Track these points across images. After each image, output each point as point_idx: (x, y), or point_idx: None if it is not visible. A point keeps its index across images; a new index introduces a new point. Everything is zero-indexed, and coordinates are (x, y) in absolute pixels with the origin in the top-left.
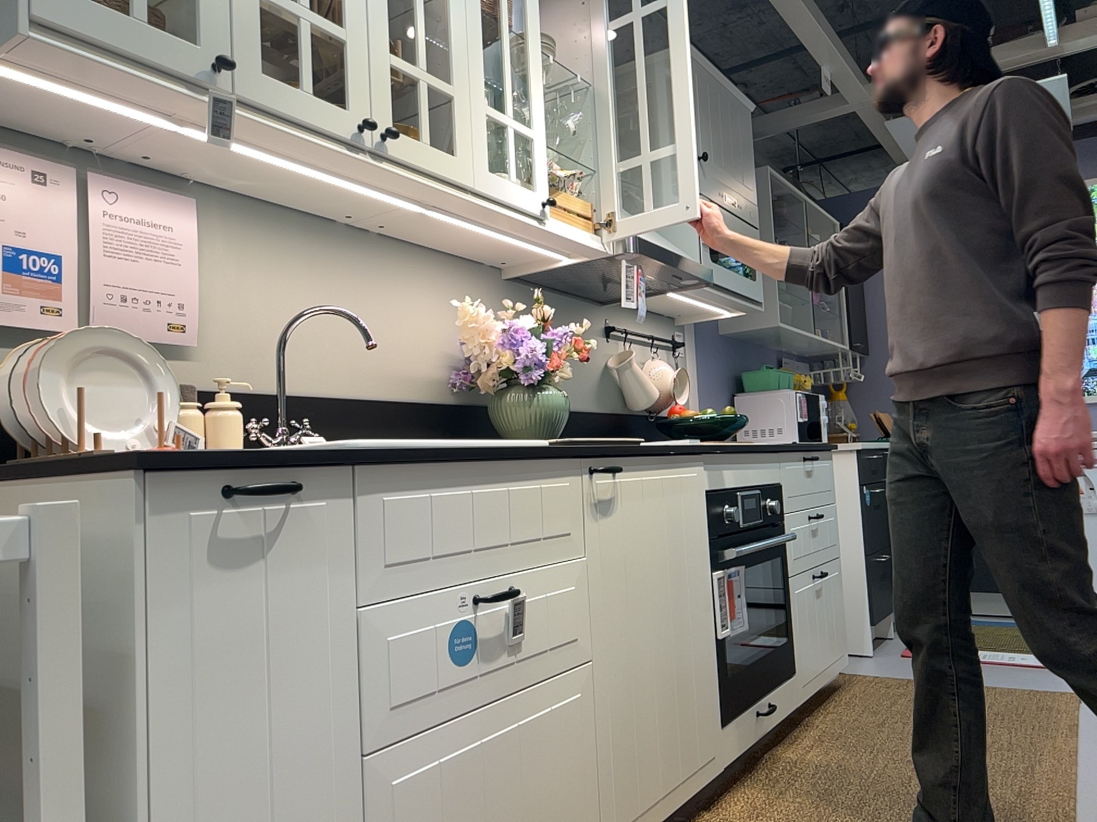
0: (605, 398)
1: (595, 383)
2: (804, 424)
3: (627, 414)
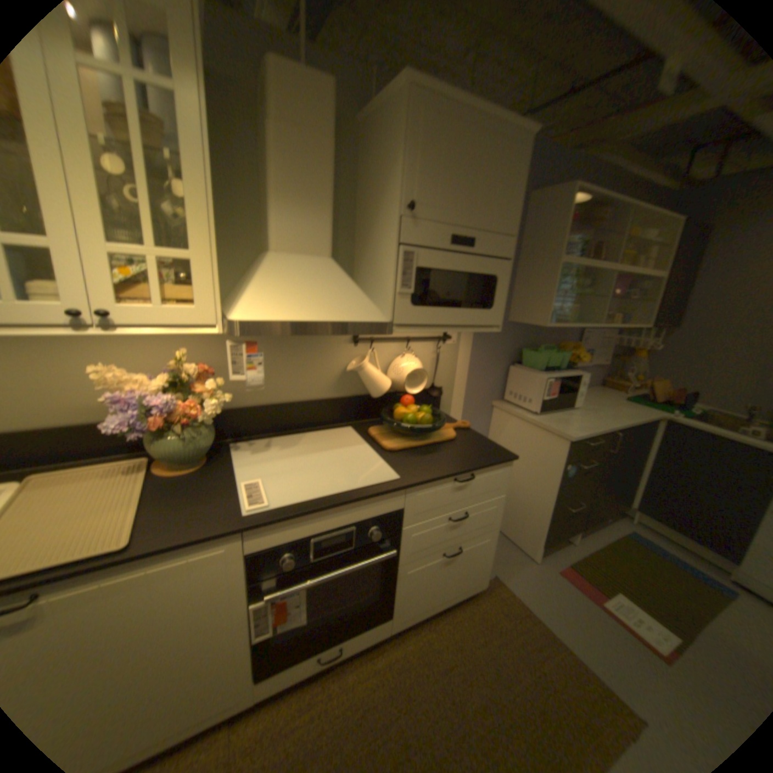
0: (344, 386)
1: (332, 378)
2: (549, 401)
3: (369, 394)
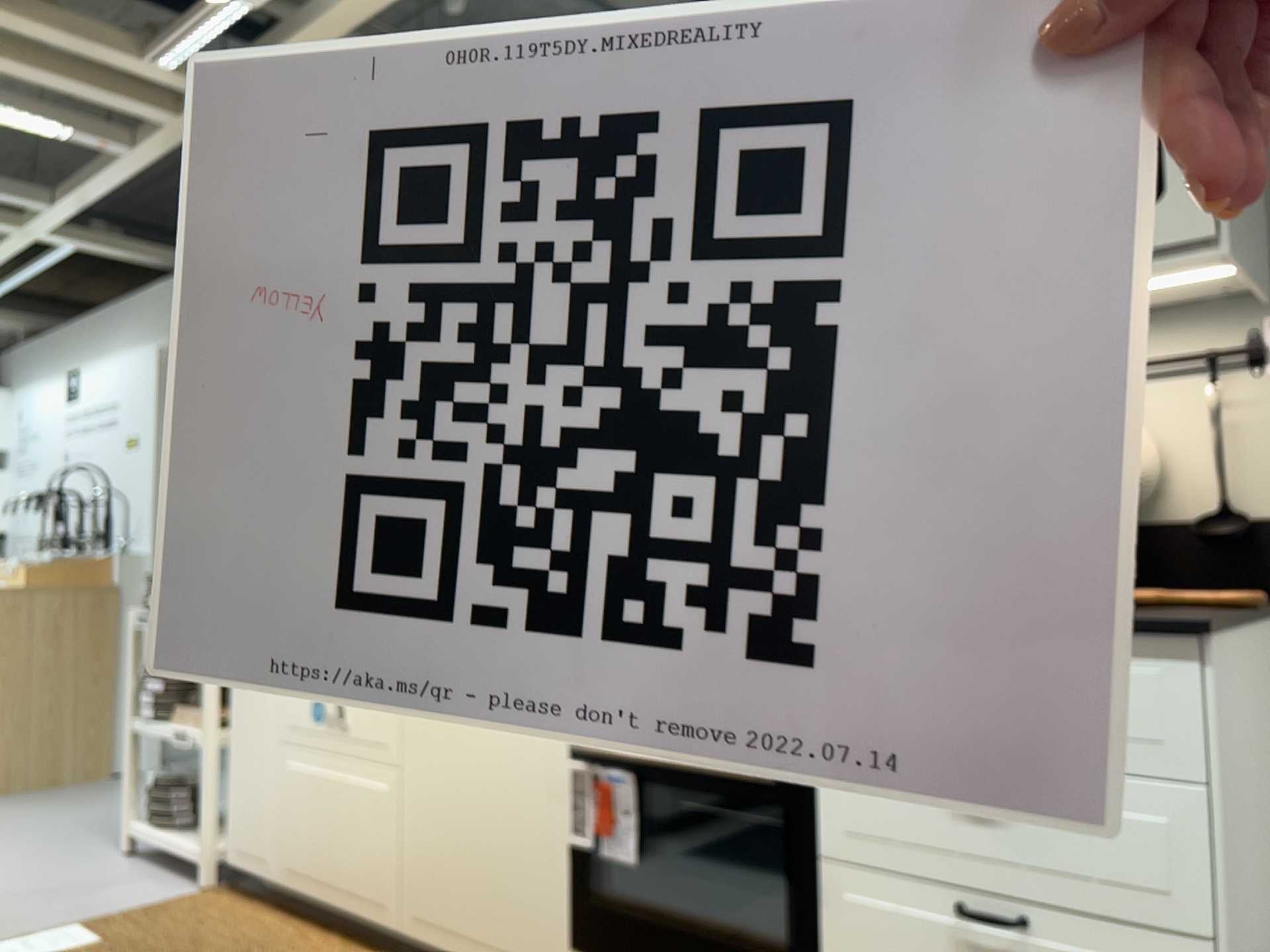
0: None
1: None
2: None
3: None
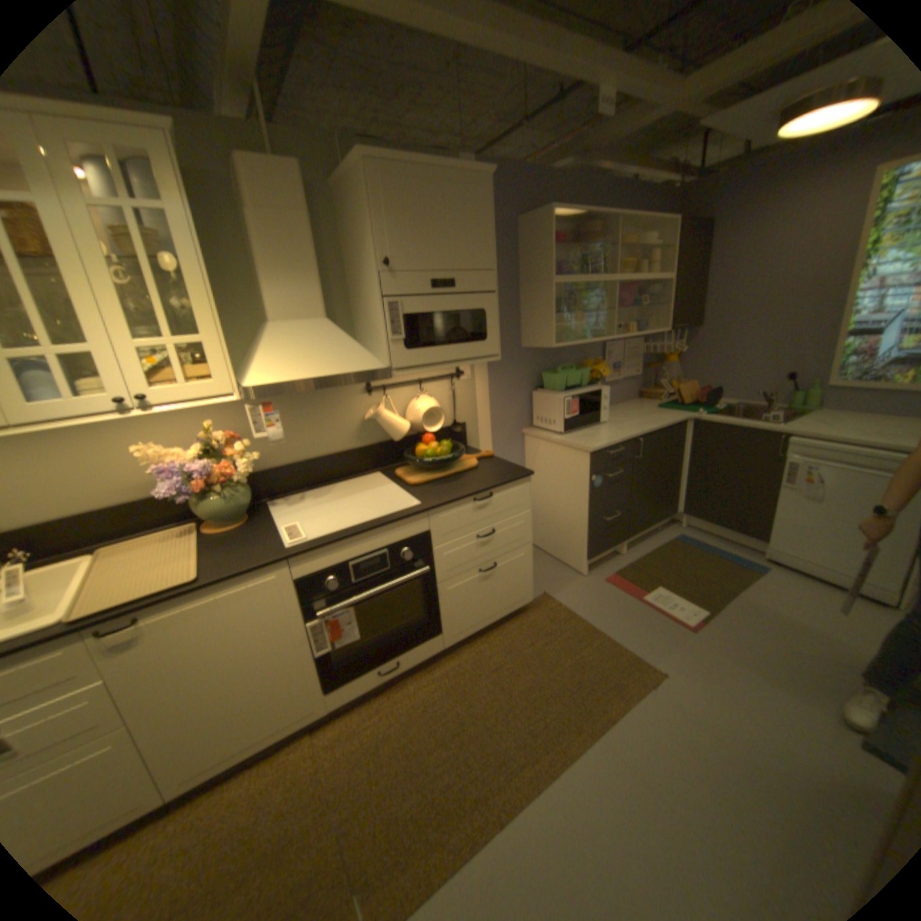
0: (366, 436)
1: (352, 430)
2: (570, 419)
3: (391, 440)
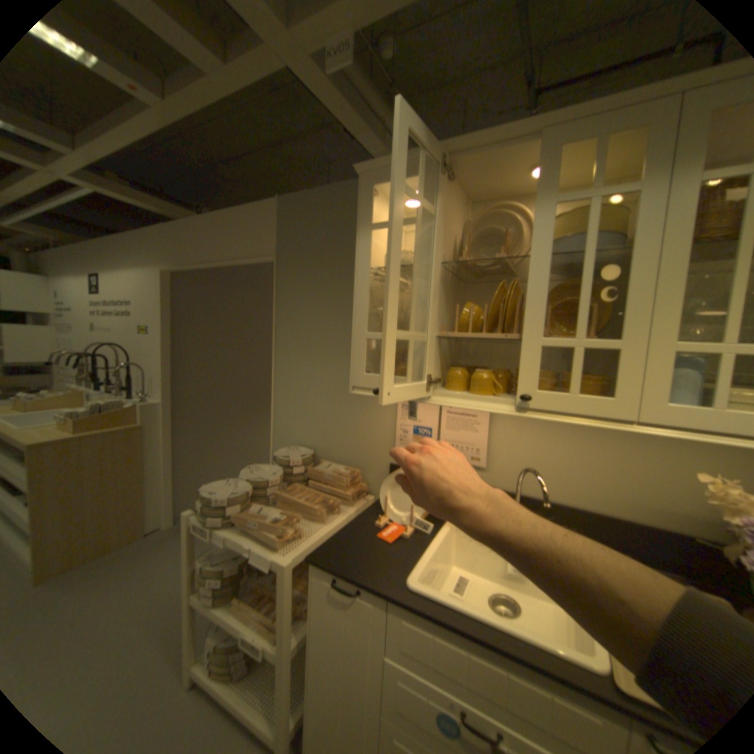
0: None
1: None
2: None
3: None
